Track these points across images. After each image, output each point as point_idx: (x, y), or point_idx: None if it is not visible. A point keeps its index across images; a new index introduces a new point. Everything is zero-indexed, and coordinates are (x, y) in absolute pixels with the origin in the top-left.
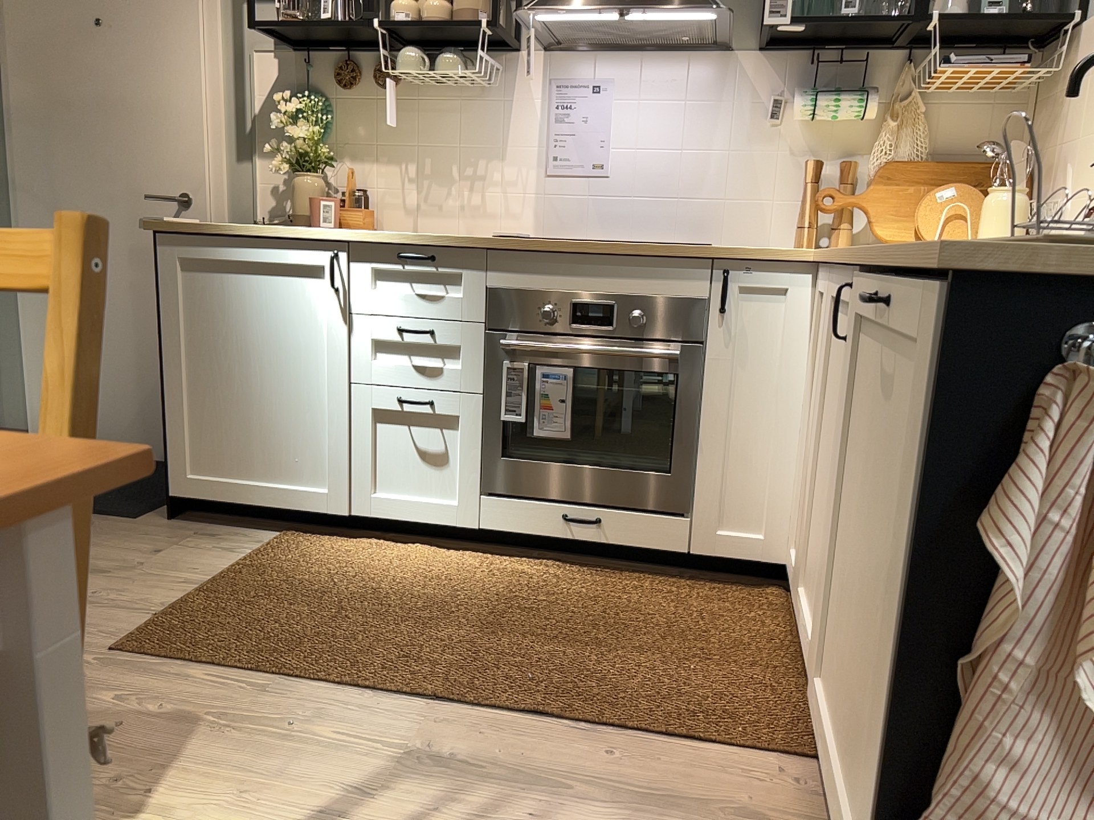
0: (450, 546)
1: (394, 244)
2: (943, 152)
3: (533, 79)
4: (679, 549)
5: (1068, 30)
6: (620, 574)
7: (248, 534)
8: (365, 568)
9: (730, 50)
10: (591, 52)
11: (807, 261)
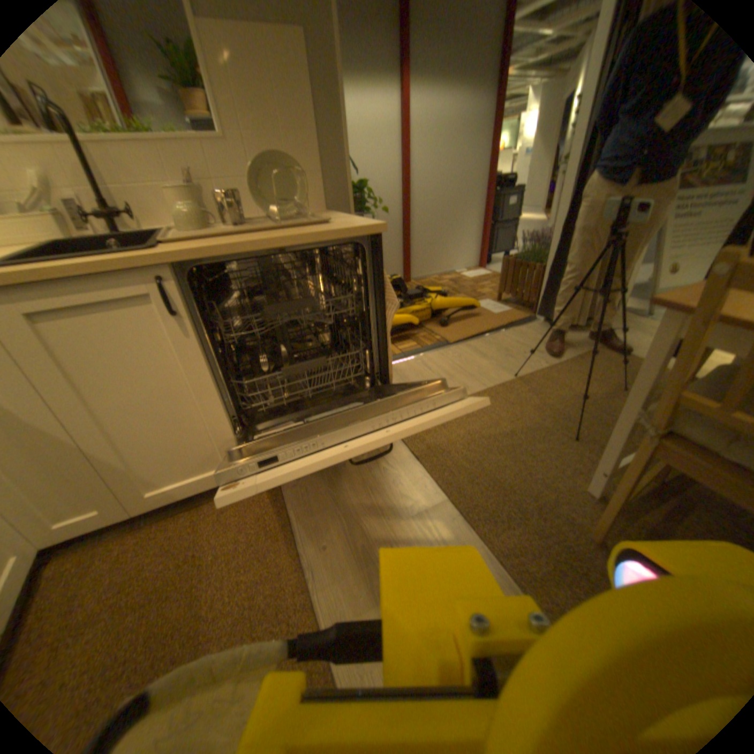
0: None
1: None
2: None
3: None
4: None
5: None
6: None
7: None
8: None
9: None
10: None
11: None
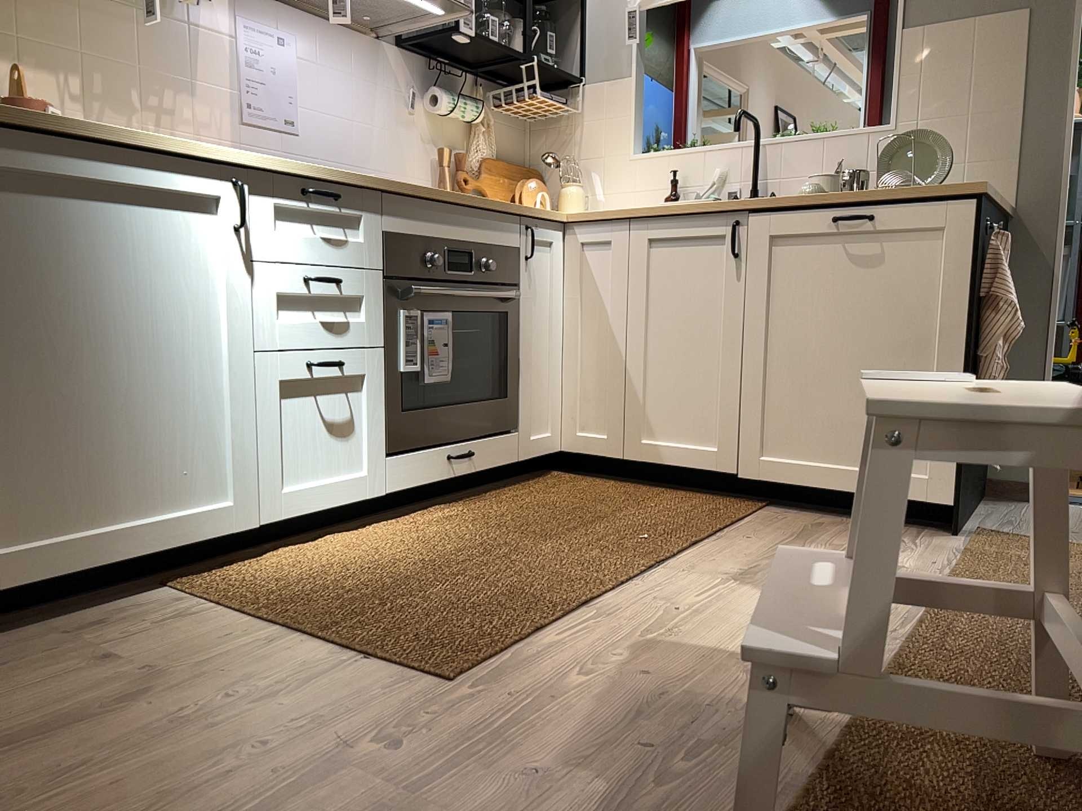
0: (335, 531)
1: (304, 177)
2: (496, 154)
3: (223, 13)
4: (512, 459)
5: (566, 87)
6: (475, 498)
7: (135, 604)
8: (358, 559)
9: (380, 40)
10: (263, 1)
11: (563, 218)
